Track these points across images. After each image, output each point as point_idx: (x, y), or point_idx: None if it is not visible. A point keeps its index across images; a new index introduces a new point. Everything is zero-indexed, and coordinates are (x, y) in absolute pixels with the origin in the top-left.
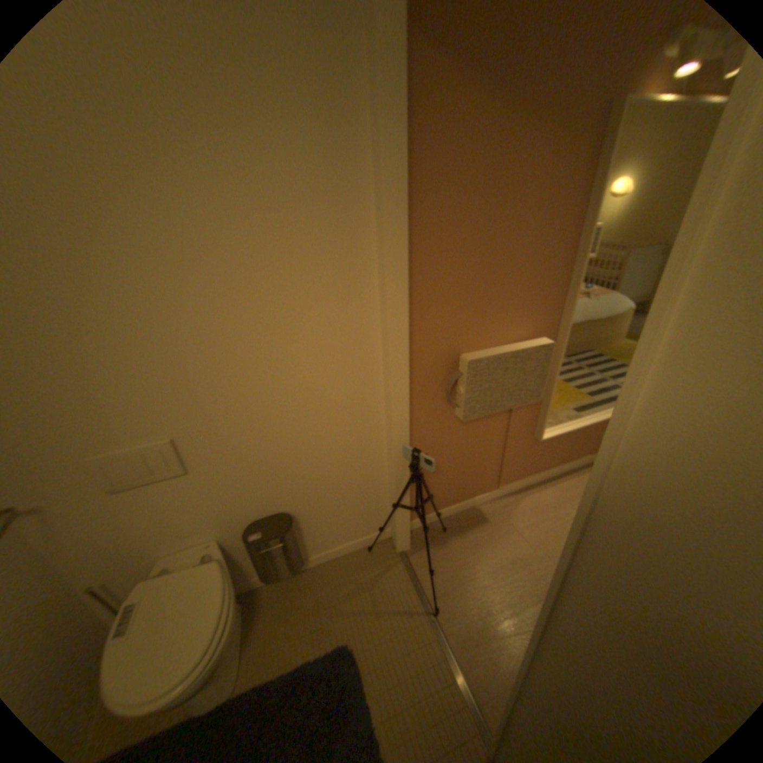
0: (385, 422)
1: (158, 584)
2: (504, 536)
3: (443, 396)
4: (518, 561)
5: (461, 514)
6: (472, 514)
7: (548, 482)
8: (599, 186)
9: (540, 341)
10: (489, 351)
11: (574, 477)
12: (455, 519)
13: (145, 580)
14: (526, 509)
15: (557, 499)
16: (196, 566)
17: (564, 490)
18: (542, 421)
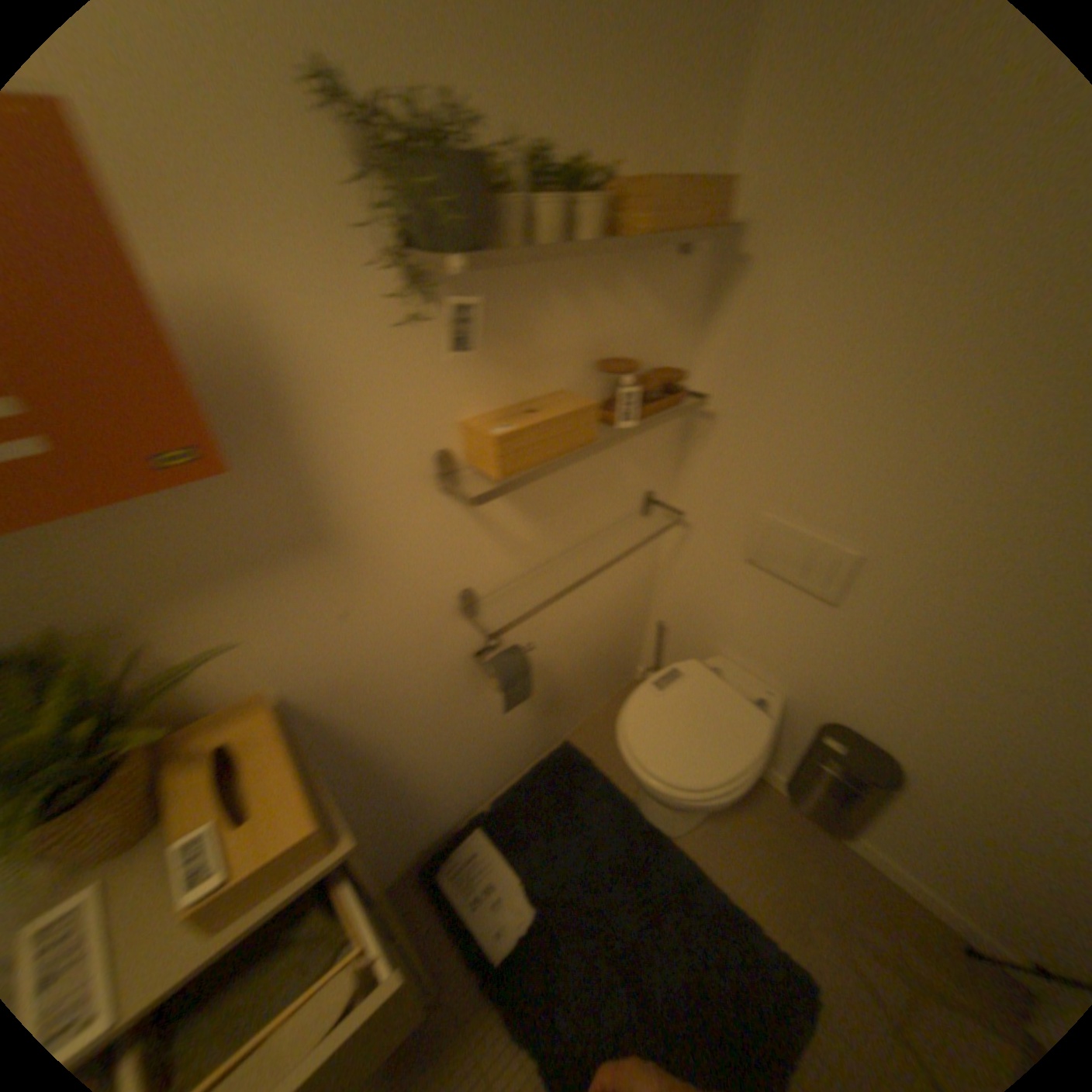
0: None
1: (711, 680)
2: None
3: None
4: None
5: None
6: None
7: None
8: None
9: None
10: None
11: None
12: None
13: (699, 661)
14: None
15: None
16: (750, 702)
17: None
18: None
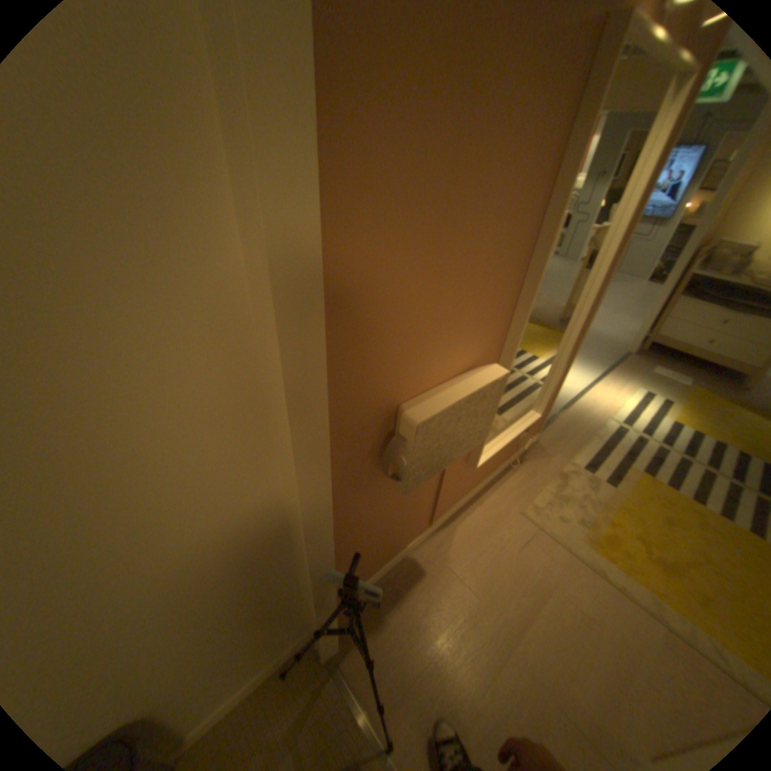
0: (290, 530)
1: None
2: (444, 588)
3: (372, 463)
4: (469, 627)
5: (391, 572)
6: (405, 567)
7: (474, 499)
8: (574, 156)
9: (491, 369)
10: (438, 398)
11: (496, 487)
12: (386, 581)
13: None
14: (459, 542)
15: (487, 520)
16: None
17: (491, 506)
18: (478, 450)
